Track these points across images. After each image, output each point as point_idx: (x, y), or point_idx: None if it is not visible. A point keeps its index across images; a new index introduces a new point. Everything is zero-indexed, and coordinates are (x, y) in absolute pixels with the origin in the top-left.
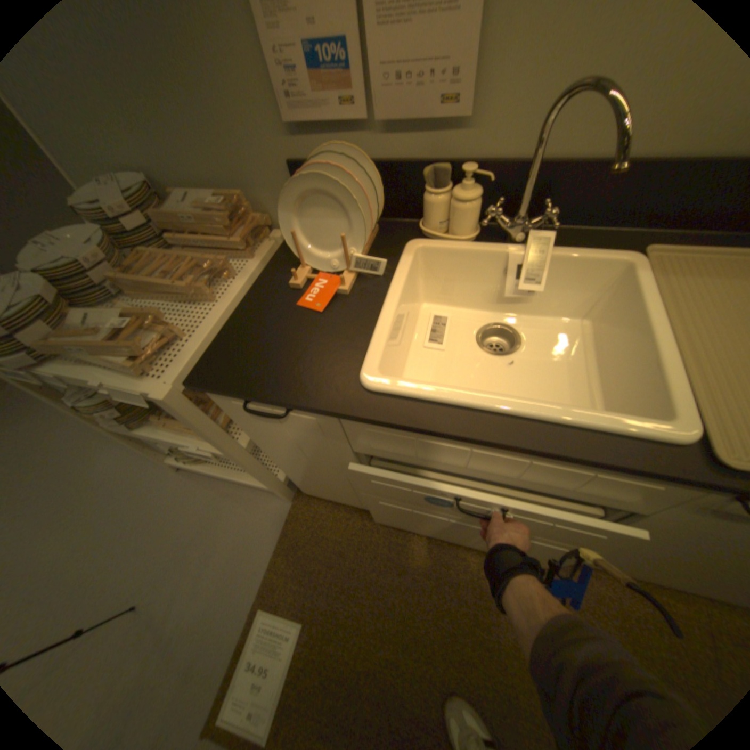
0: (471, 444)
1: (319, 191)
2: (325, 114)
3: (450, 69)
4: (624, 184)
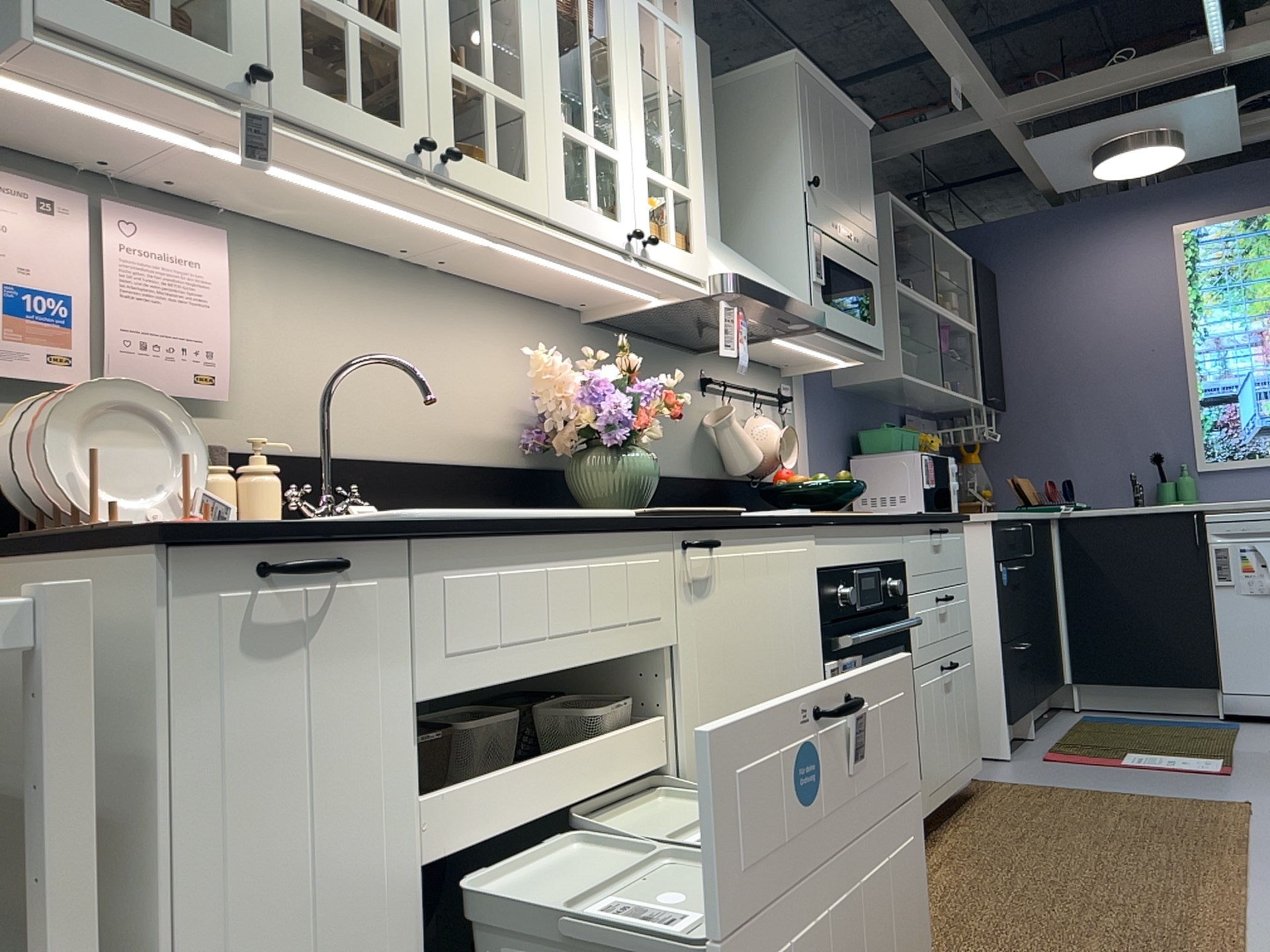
0: (539, 550)
1: (105, 415)
2: (13, 372)
3: (204, 352)
4: (385, 483)
